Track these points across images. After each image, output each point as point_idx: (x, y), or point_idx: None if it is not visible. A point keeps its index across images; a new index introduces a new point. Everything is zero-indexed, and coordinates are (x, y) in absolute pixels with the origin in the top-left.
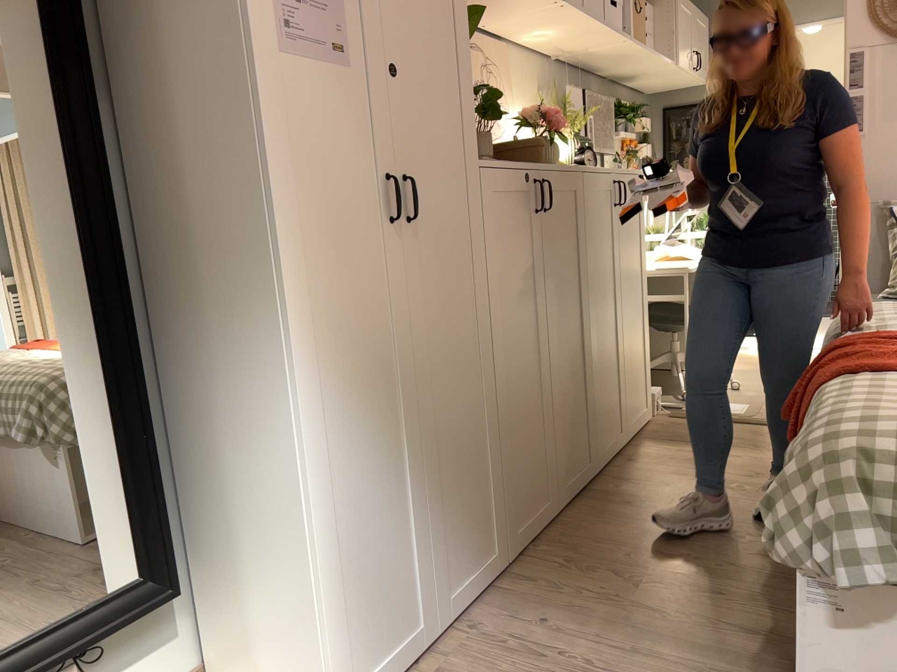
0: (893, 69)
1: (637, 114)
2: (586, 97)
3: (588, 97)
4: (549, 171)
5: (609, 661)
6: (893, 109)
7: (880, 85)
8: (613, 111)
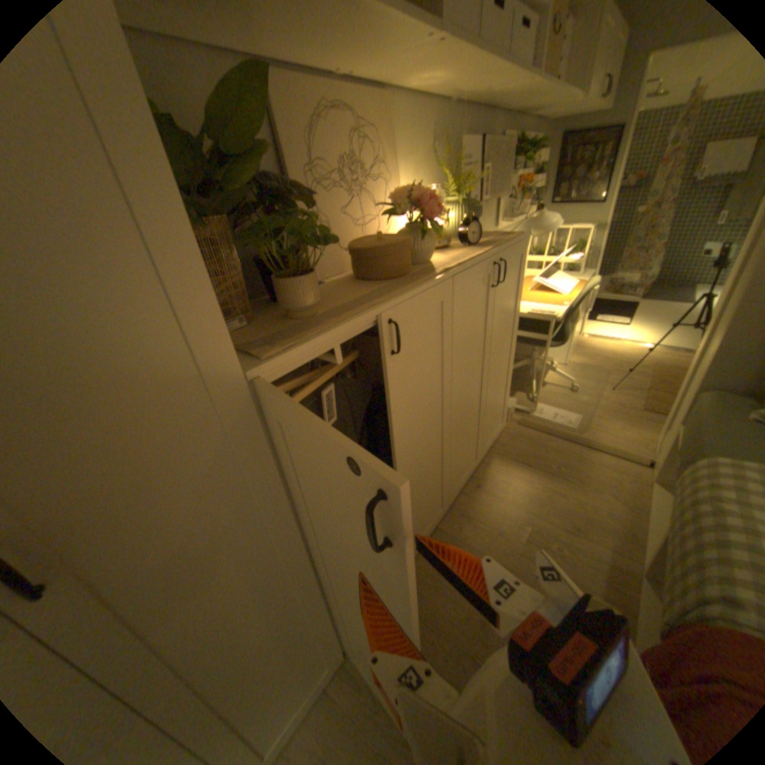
0: None
1: (539, 142)
2: (490, 136)
3: (492, 136)
4: (400, 305)
5: None
6: None
7: None
8: (515, 146)
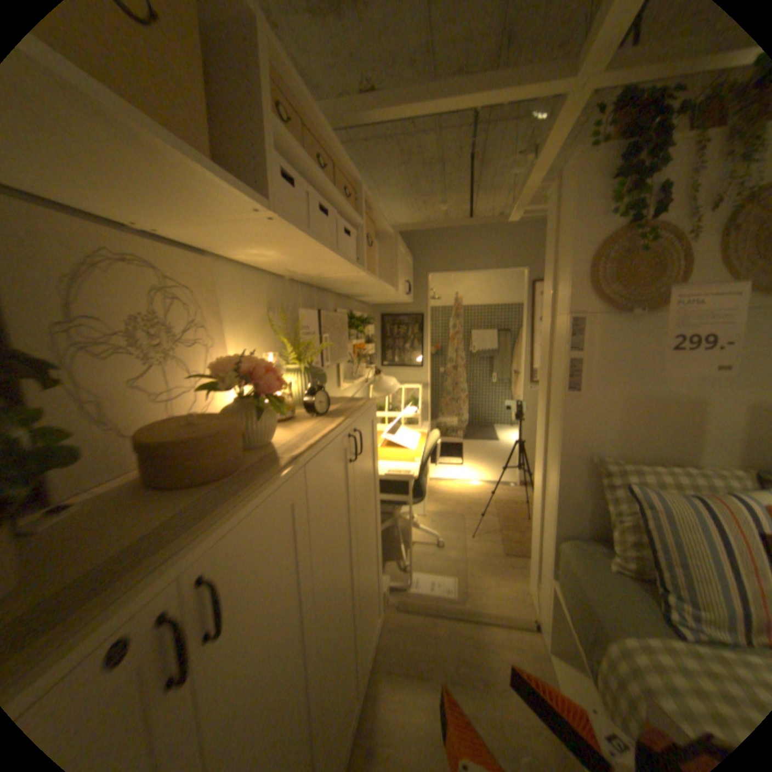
0: (610, 336)
1: (364, 319)
2: (323, 310)
3: (325, 310)
4: (222, 537)
5: None
6: (606, 373)
7: (597, 349)
8: (346, 320)
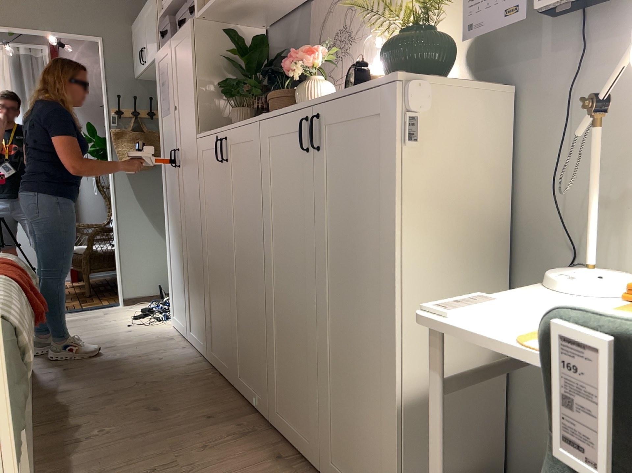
0: None
1: None
2: None
3: None
4: (229, 131)
5: (120, 364)
6: None
7: None
8: None
